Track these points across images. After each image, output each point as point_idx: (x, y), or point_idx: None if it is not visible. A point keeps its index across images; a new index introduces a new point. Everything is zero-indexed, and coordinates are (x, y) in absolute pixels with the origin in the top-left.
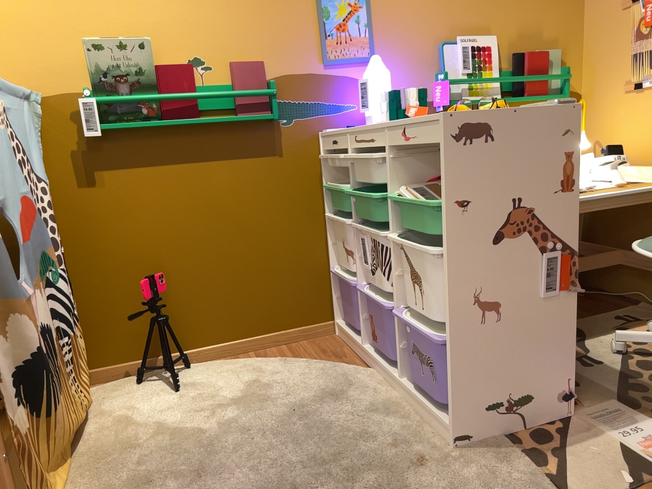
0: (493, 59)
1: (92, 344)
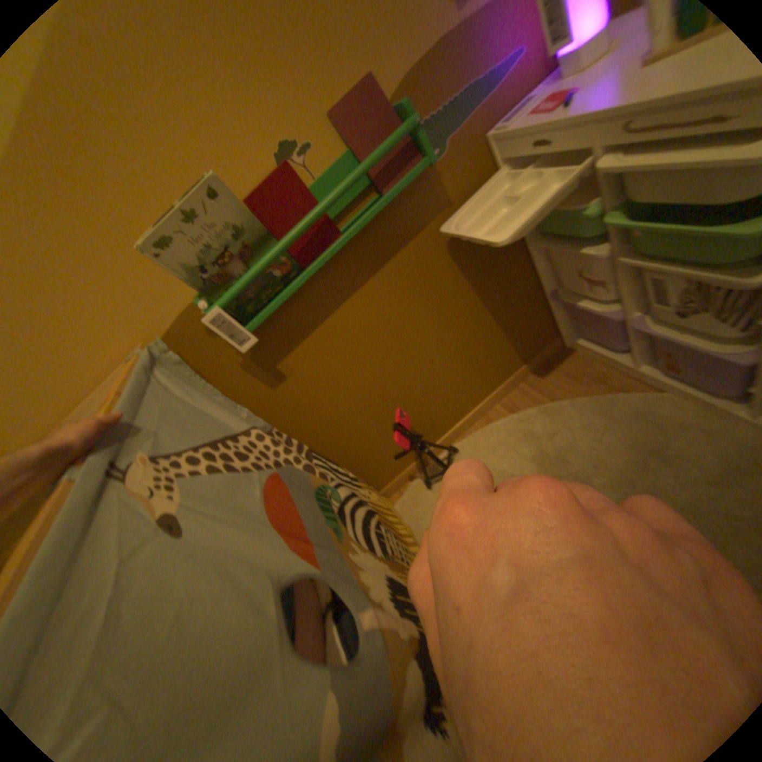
0: None
1: (373, 479)
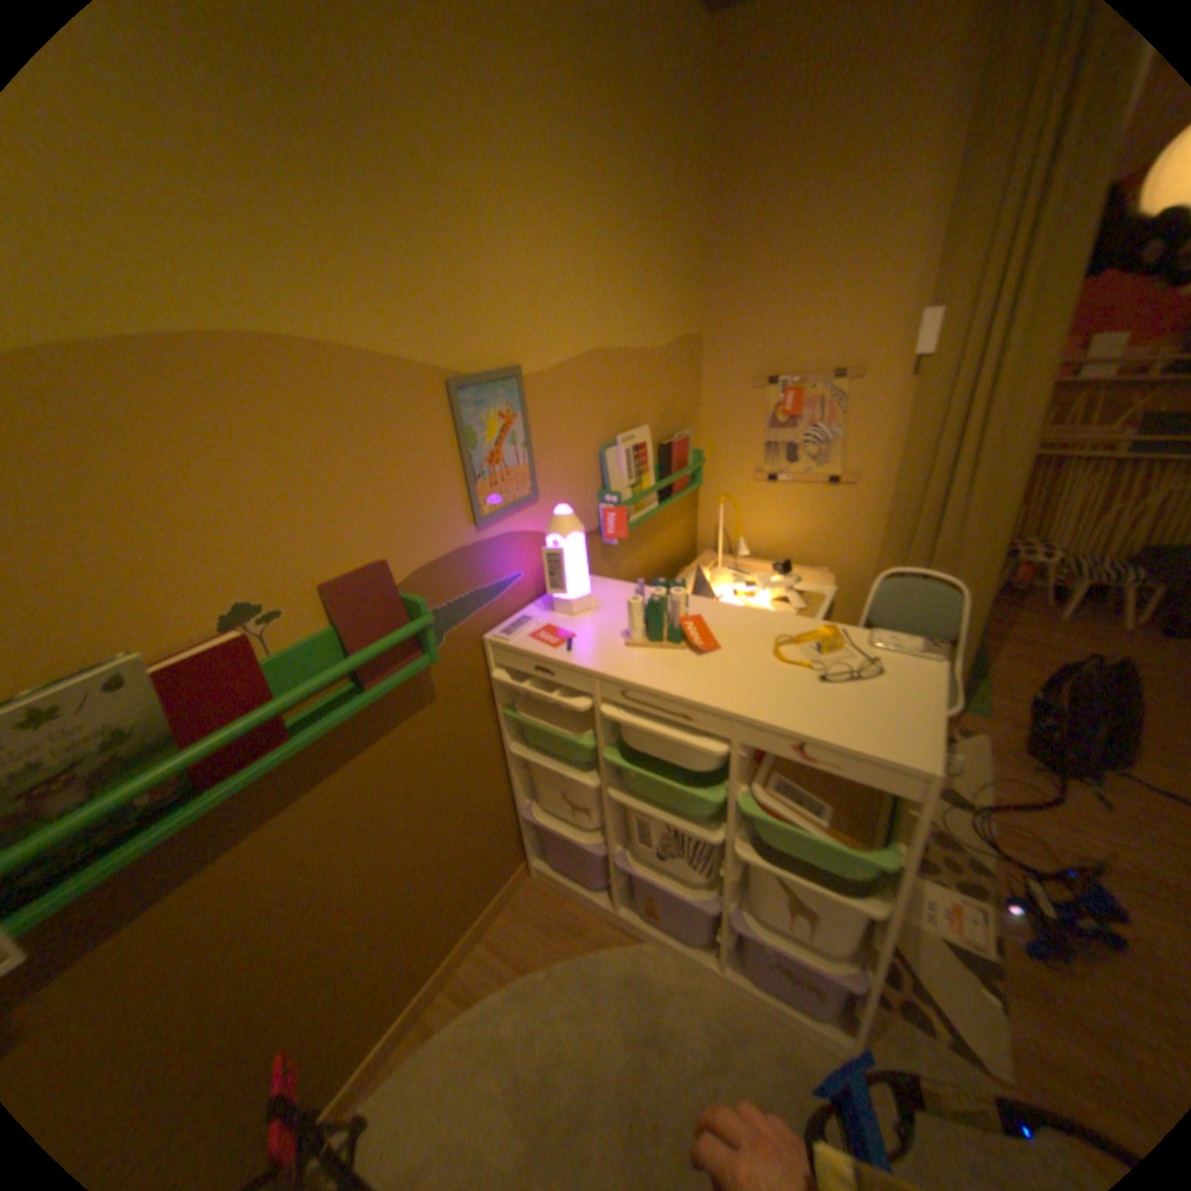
0: (650, 457)
1: None
